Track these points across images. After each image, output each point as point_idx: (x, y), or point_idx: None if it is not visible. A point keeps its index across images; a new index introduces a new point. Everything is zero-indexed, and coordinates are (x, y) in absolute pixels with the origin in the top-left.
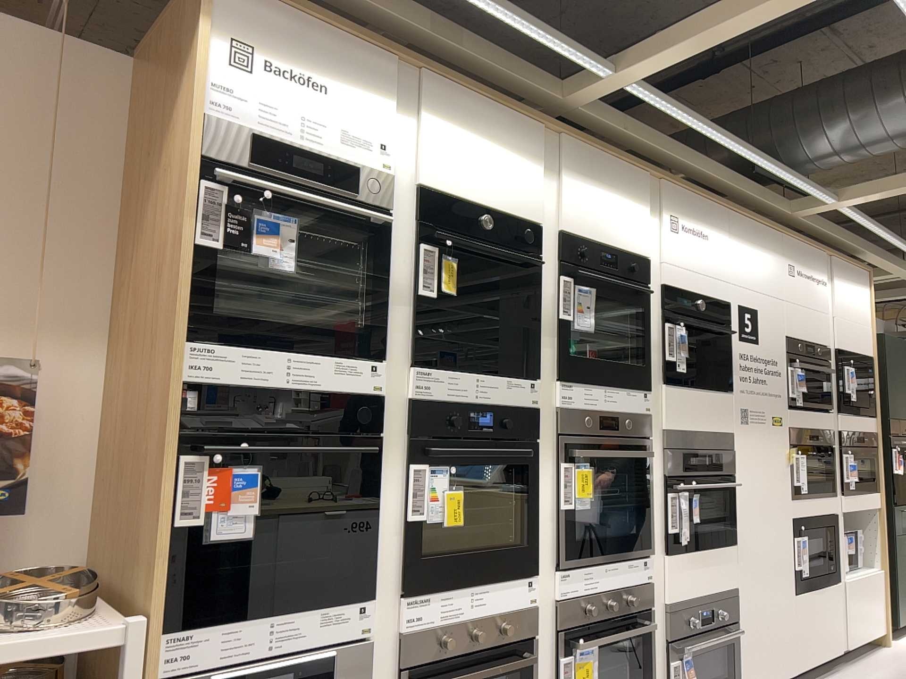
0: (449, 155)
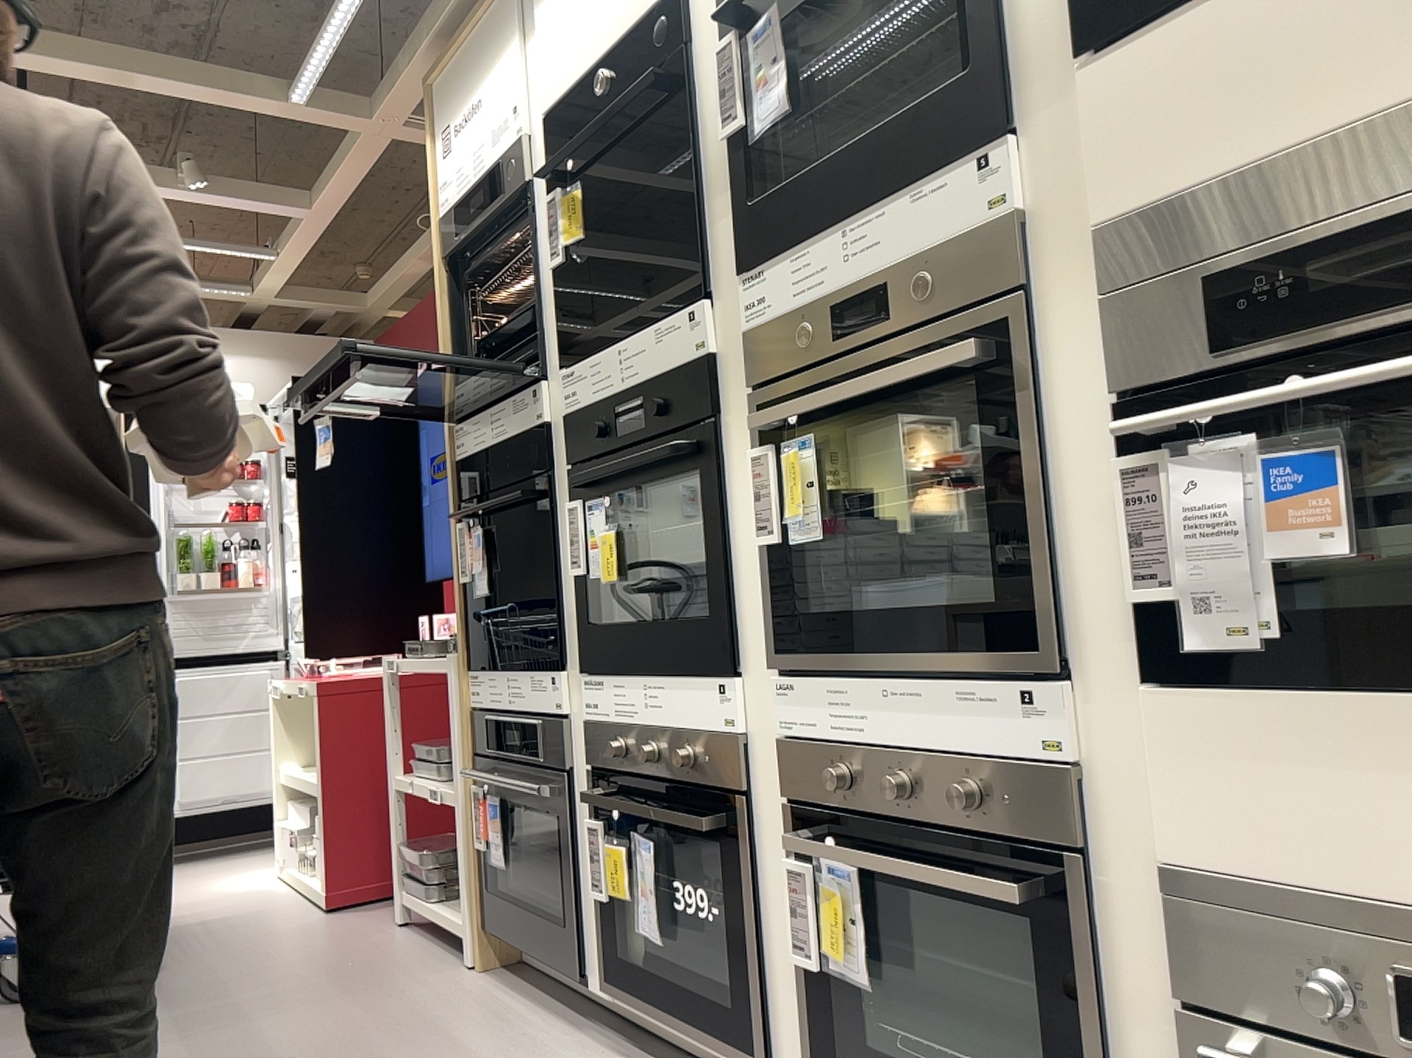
0: (556, 28)
